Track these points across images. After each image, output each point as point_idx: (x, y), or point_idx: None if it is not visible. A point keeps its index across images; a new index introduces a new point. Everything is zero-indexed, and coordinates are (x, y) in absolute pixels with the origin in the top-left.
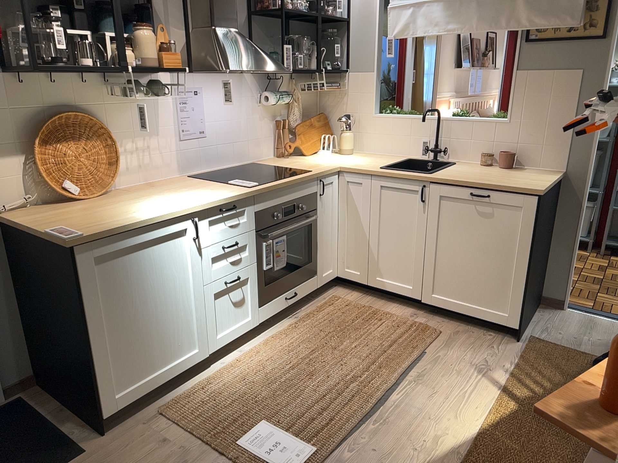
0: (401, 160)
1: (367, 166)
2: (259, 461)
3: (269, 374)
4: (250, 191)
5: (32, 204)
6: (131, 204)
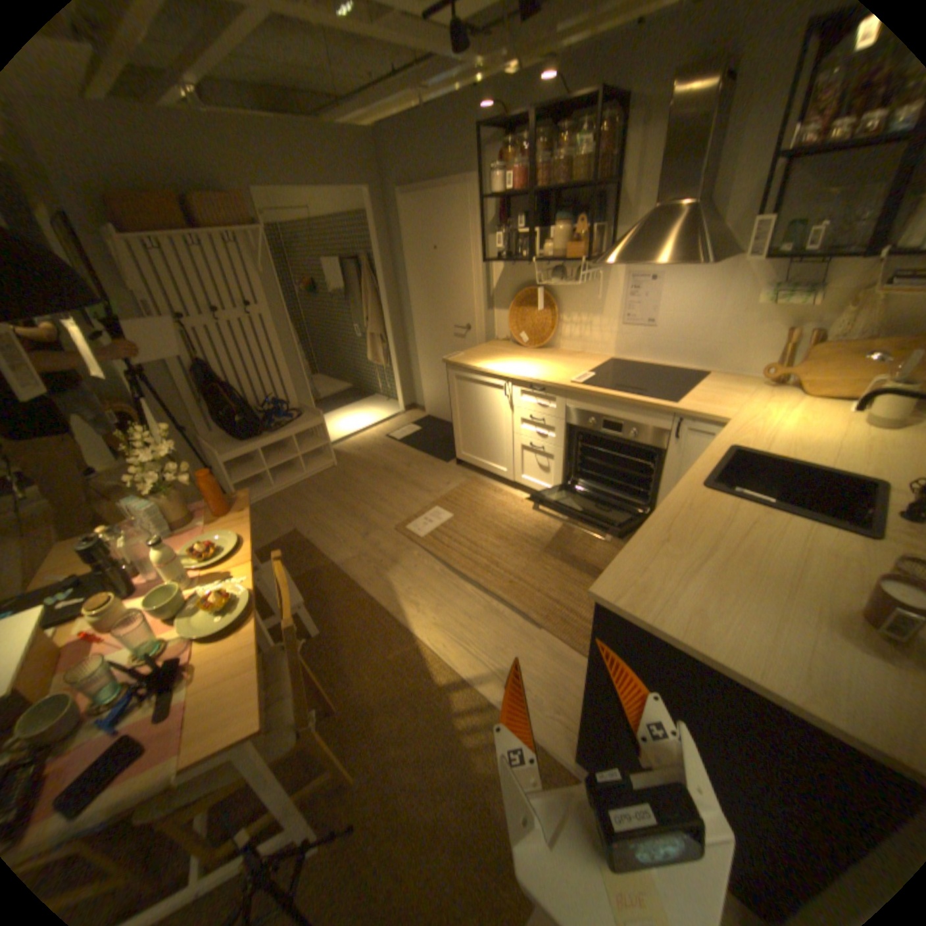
0: (851, 473)
1: (741, 438)
2: (421, 515)
3: (503, 516)
4: (559, 384)
5: (510, 340)
6: (514, 358)
